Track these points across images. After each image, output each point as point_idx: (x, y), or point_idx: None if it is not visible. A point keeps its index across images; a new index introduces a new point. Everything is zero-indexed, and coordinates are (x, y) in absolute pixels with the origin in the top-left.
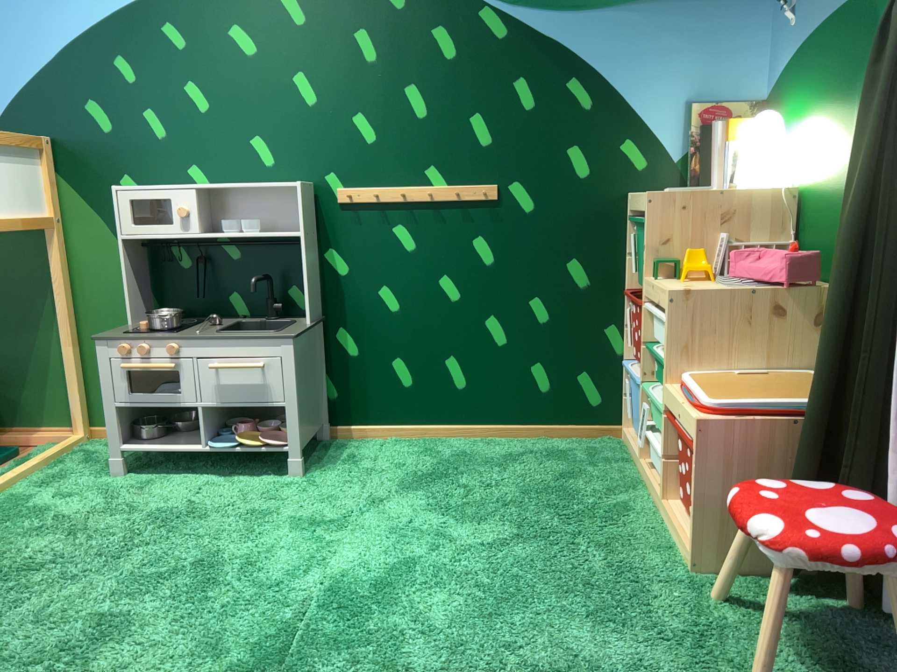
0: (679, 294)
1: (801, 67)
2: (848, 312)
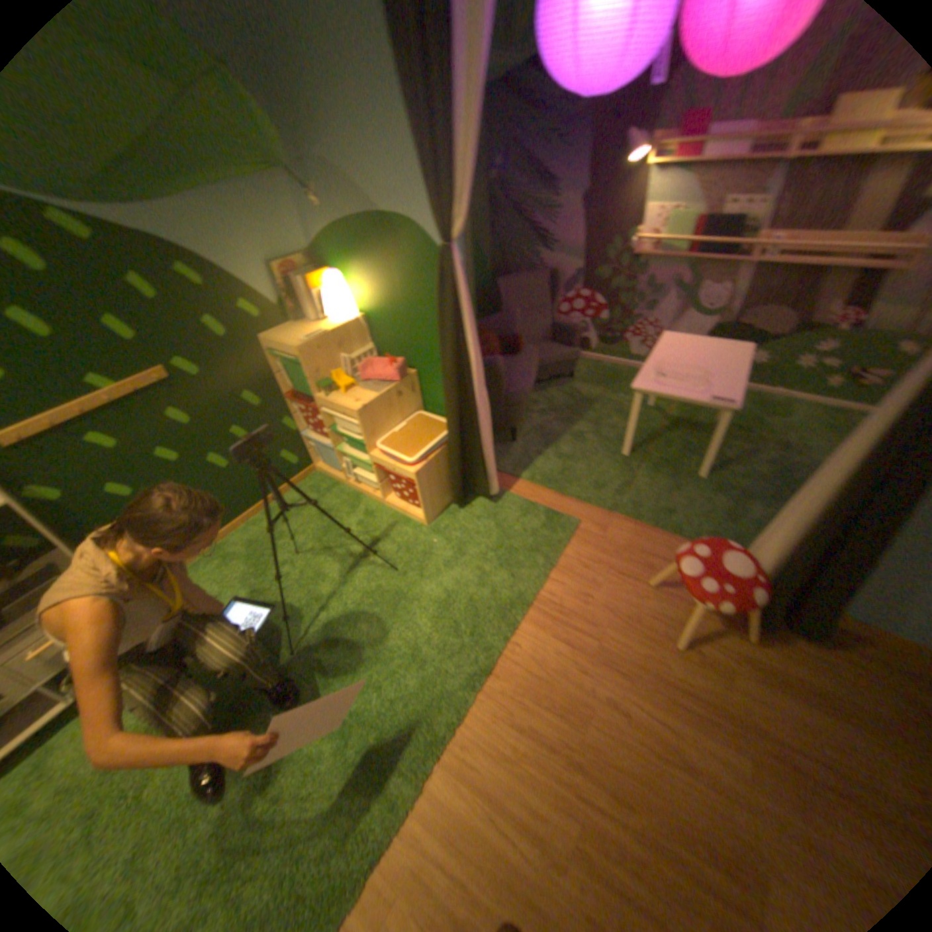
0: (360, 411)
1: (337, 240)
2: (458, 407)
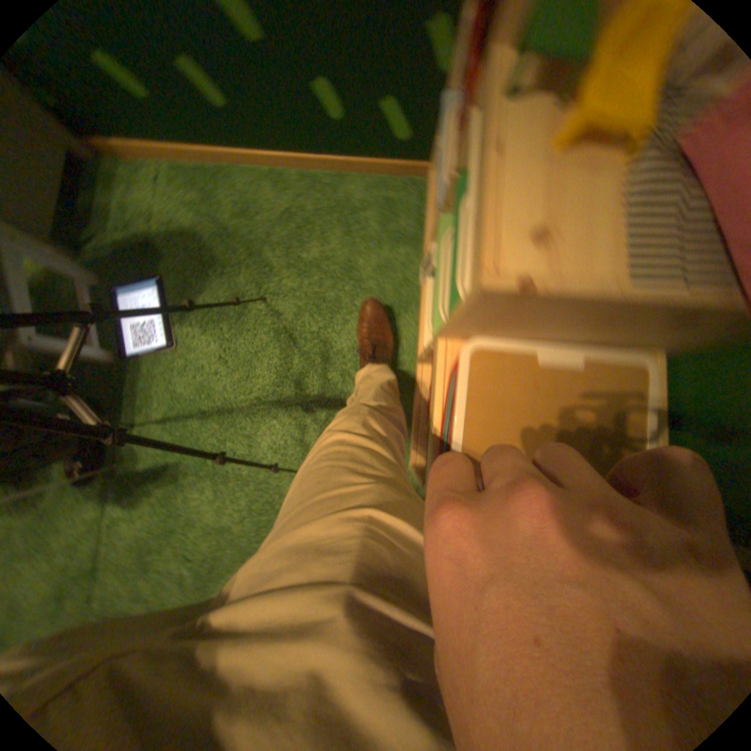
0: (496, 300)
1: None
2: None
